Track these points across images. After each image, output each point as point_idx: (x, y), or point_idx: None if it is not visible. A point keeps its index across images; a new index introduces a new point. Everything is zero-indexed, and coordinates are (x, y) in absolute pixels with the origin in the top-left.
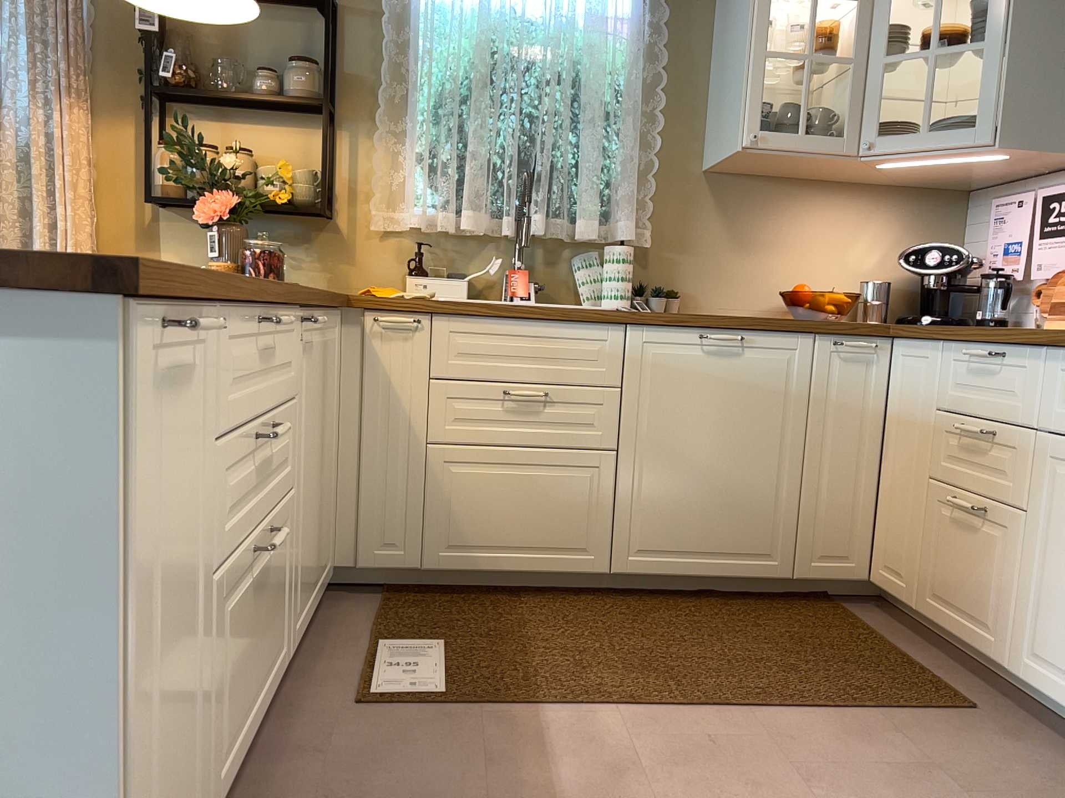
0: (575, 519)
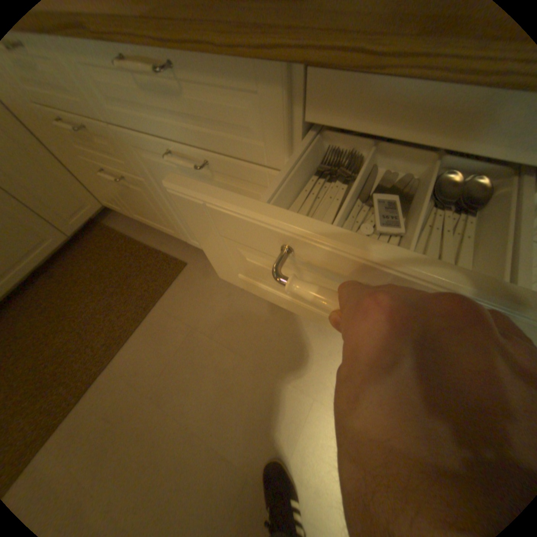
0: None
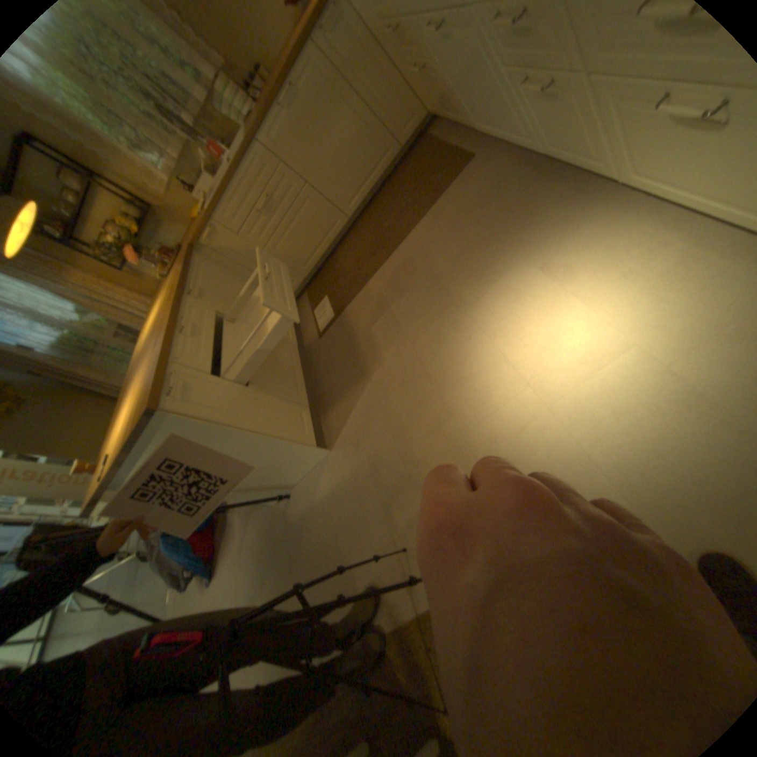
0: (322, 216)
